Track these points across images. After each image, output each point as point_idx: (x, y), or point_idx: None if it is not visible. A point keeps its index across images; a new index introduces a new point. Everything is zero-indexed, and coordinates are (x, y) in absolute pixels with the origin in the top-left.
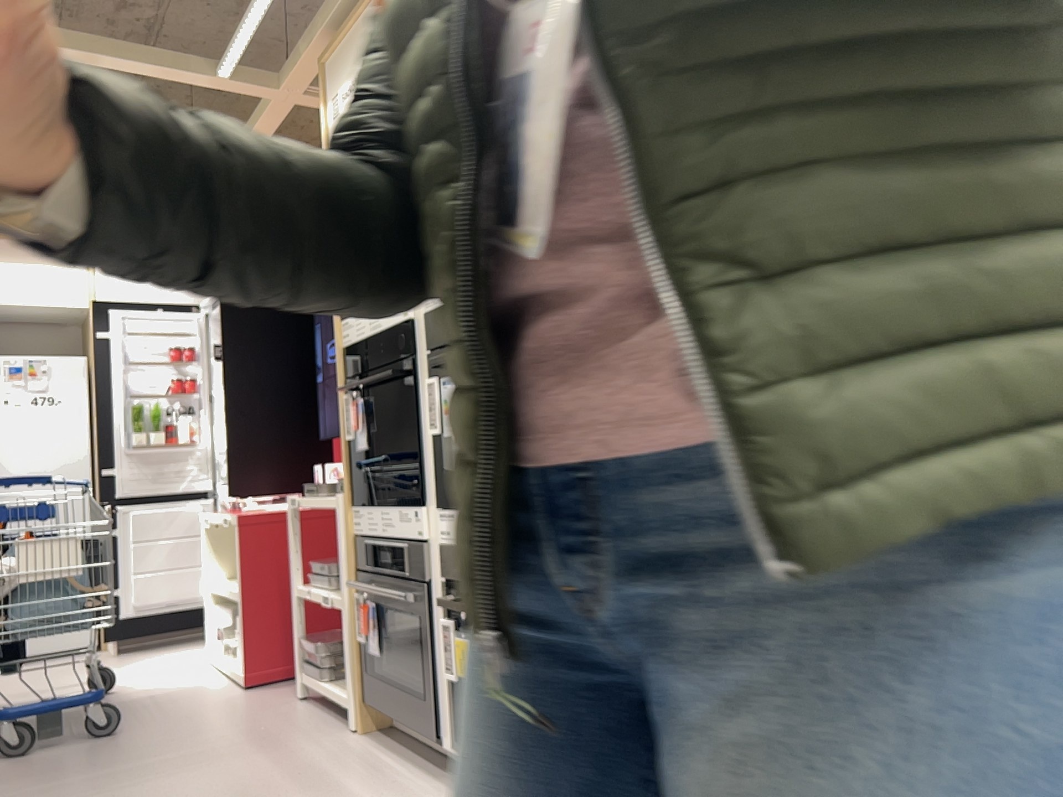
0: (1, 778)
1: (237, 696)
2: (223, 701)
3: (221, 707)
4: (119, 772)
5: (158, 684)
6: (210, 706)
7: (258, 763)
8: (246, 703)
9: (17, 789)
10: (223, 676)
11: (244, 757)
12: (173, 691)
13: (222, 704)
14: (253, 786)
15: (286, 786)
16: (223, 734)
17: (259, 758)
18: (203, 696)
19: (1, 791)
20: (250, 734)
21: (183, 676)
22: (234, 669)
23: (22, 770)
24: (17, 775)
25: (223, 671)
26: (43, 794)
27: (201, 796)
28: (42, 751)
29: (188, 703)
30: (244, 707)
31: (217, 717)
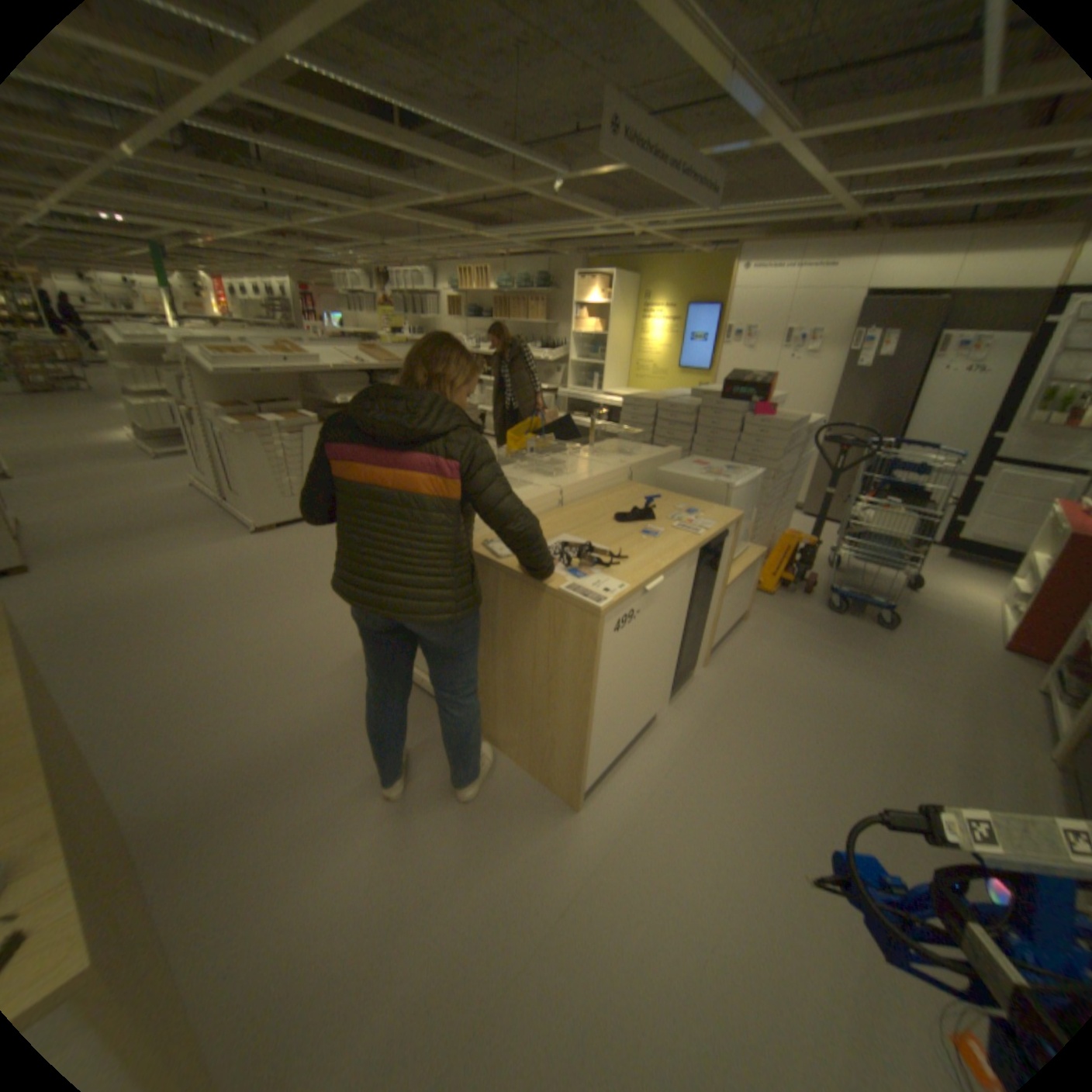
0: (821, 626)
1: (994, 657)
2: (980, 654)
3: (973, 659)
4: (873, 668)
5: (950, 607)
6: (967, 652)
7: (954, 731)
8: (994, 669)
9: (822, 640)
10: (1001, 630)
11: (951, 717)
12: (954, 621)
13: (977, 657)
14: (935, 747)
15: (956, 767)
16: (954, 685)
17: (958, 727)
18: (971, 639)
19: (815, 636)
20: (972, 700)
21: (973, 610)
22: (1009, 633)
23: (833, 627)
24: (828, 629)
25: (1004, 624)
26: (829, 654)
27: (900, 725)
28: (850, 620)
29: (955, 639)
30: (991, 671)
31: (963, 667)
